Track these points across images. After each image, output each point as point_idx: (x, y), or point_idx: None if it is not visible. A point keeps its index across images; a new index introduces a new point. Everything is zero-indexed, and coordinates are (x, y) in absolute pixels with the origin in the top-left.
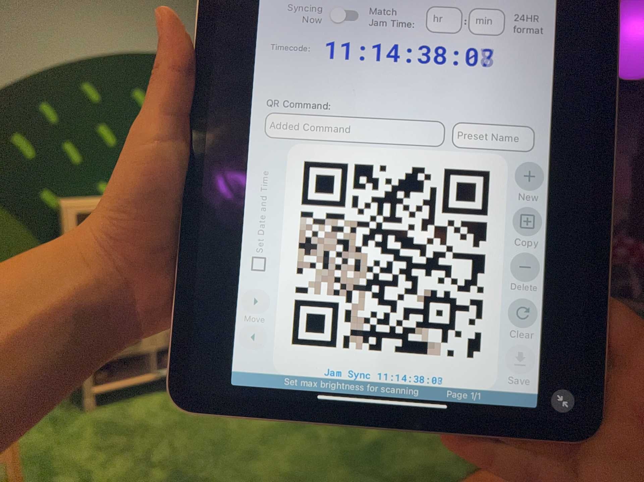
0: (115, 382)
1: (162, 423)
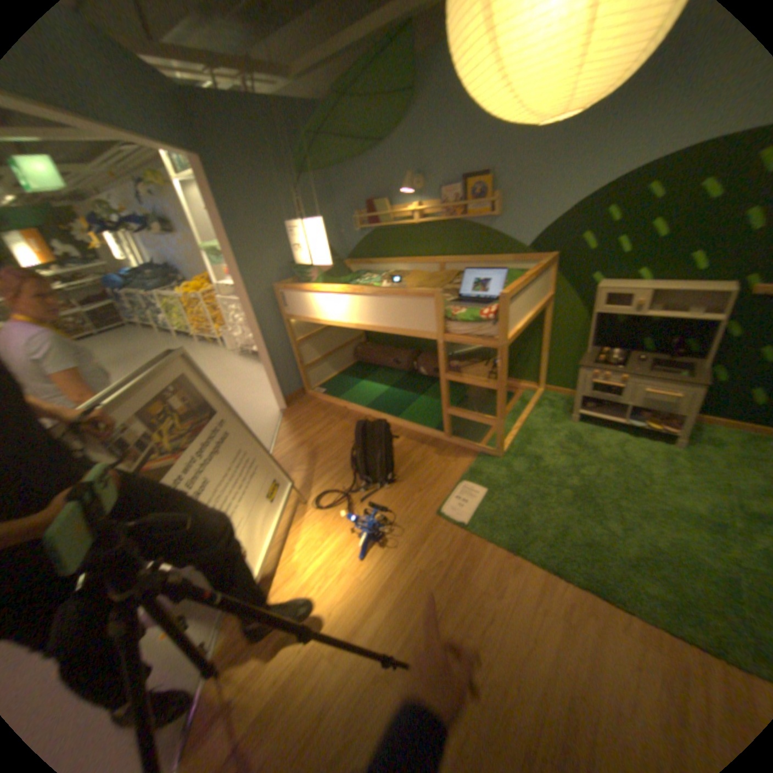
0: (597, 413)
1: (609, 454)
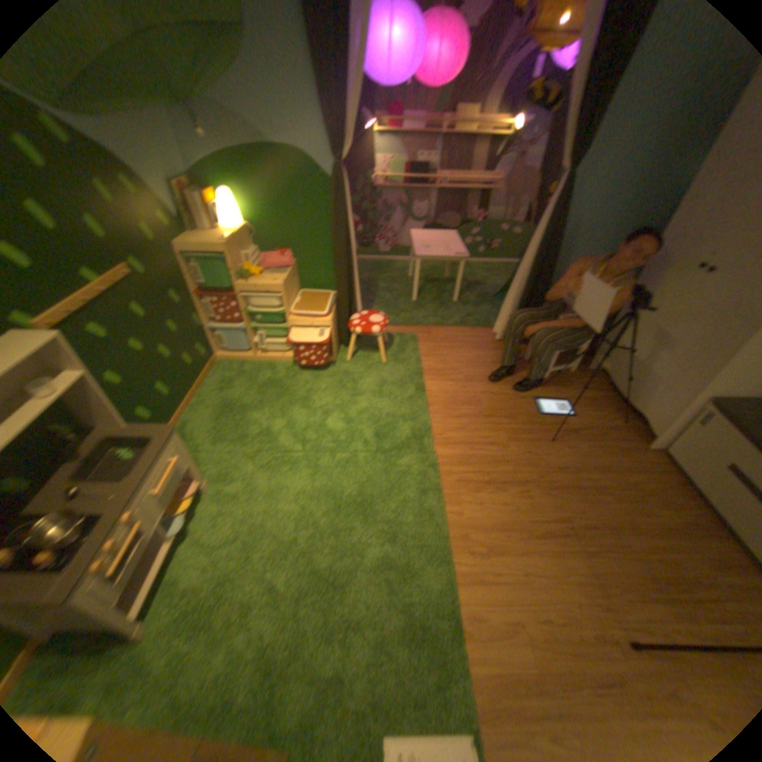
0: (137, 582)
1: (229, 559)
